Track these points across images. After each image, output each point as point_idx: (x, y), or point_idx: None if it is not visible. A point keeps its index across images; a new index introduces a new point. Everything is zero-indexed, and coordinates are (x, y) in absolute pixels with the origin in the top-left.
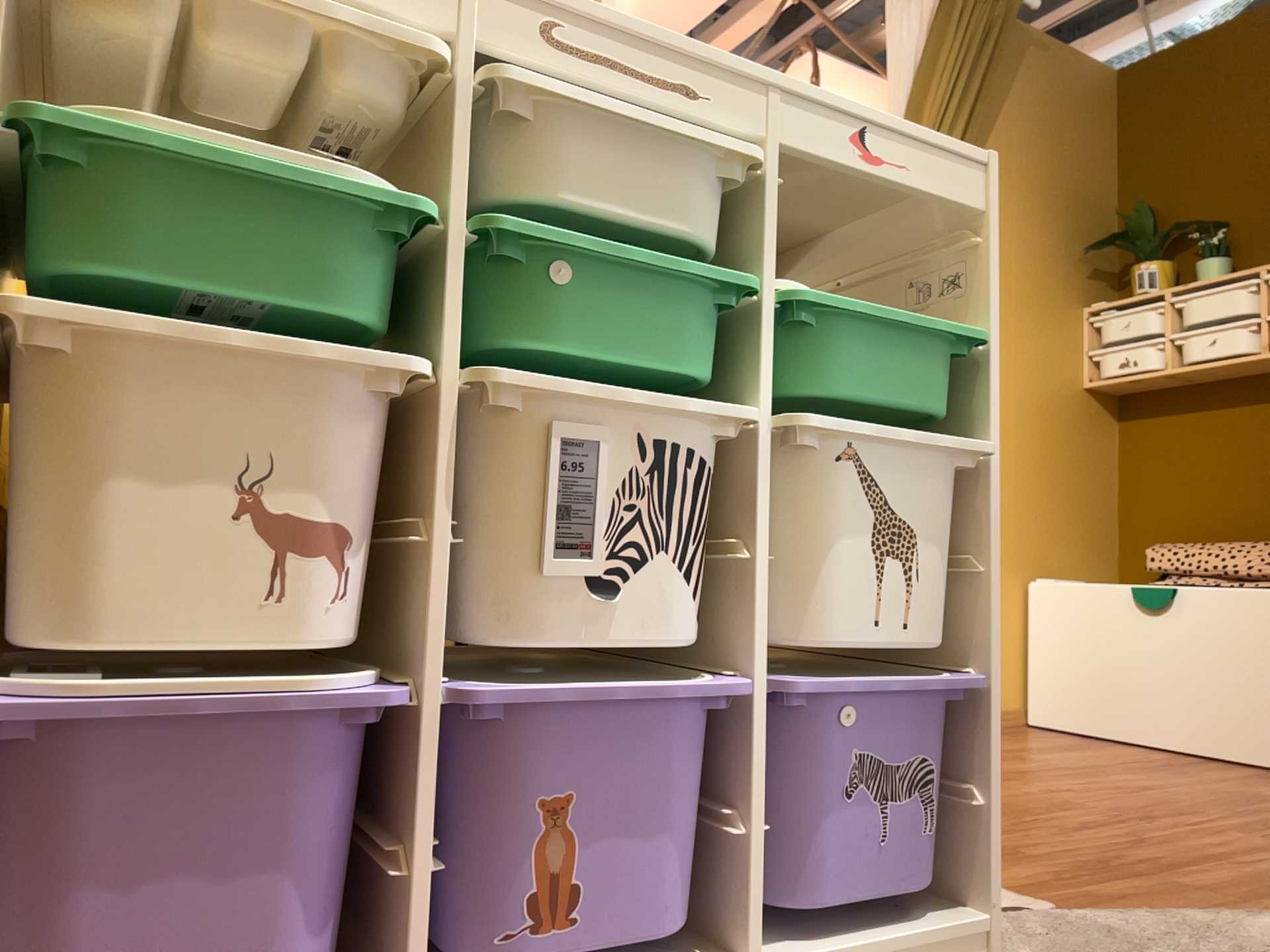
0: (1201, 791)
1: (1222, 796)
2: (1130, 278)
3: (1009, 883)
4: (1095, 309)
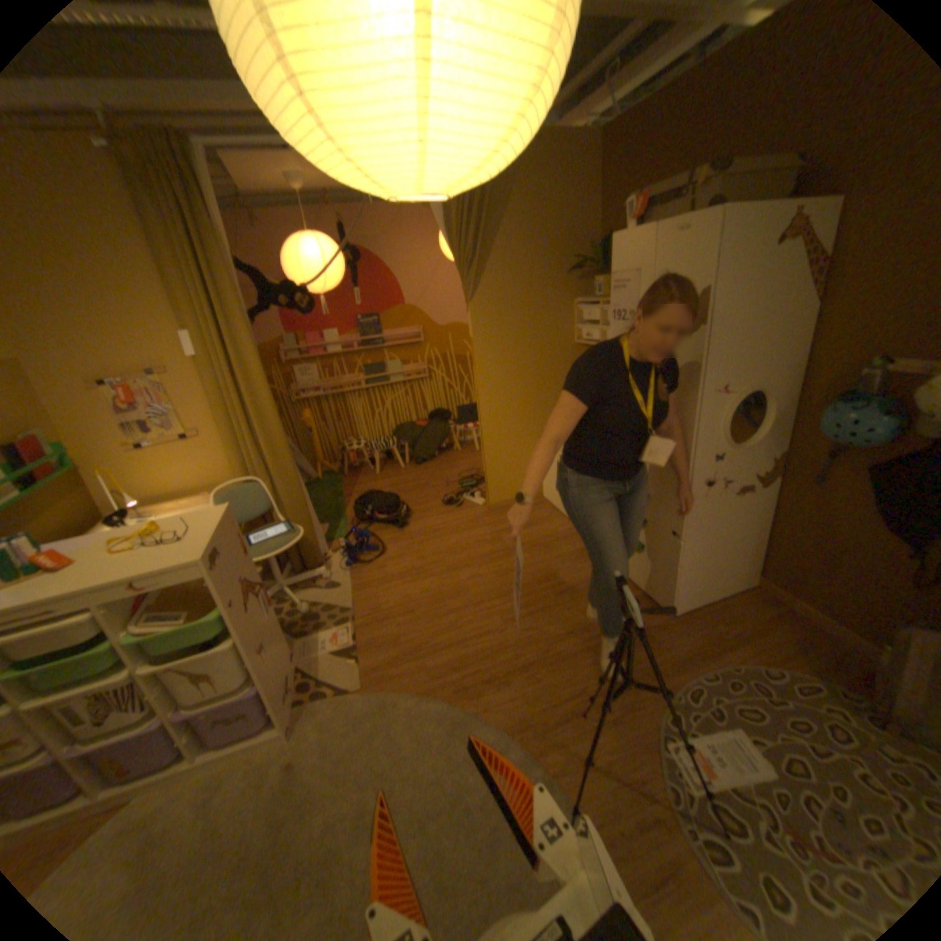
0: (532, 578)
1: (535, 583)
2: (596, 284)
3: (363, 675)
4: (581, 301)
